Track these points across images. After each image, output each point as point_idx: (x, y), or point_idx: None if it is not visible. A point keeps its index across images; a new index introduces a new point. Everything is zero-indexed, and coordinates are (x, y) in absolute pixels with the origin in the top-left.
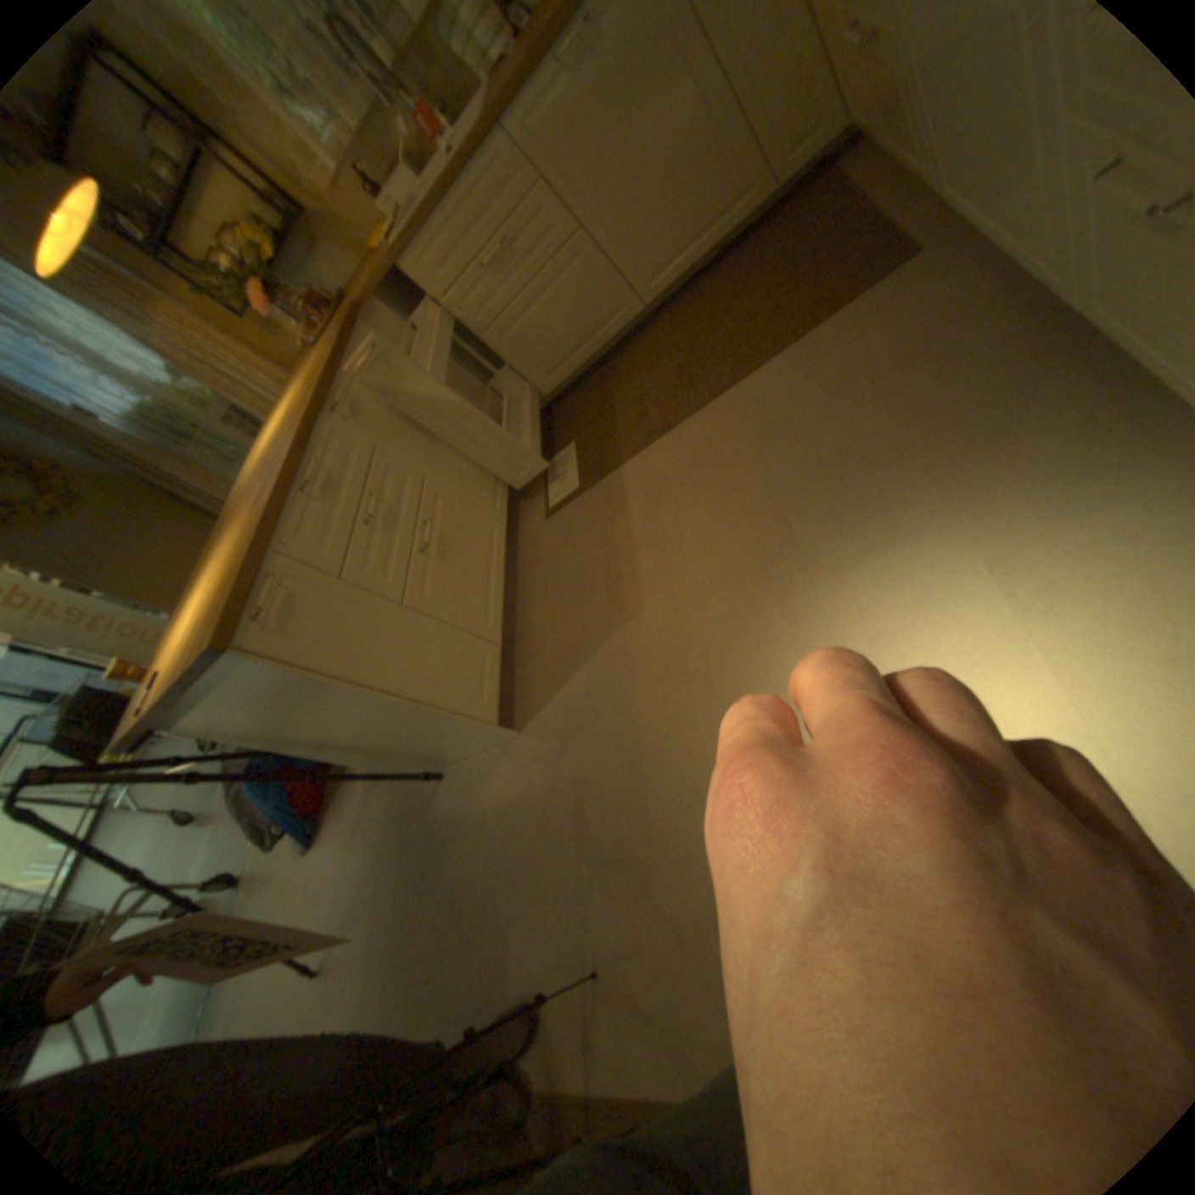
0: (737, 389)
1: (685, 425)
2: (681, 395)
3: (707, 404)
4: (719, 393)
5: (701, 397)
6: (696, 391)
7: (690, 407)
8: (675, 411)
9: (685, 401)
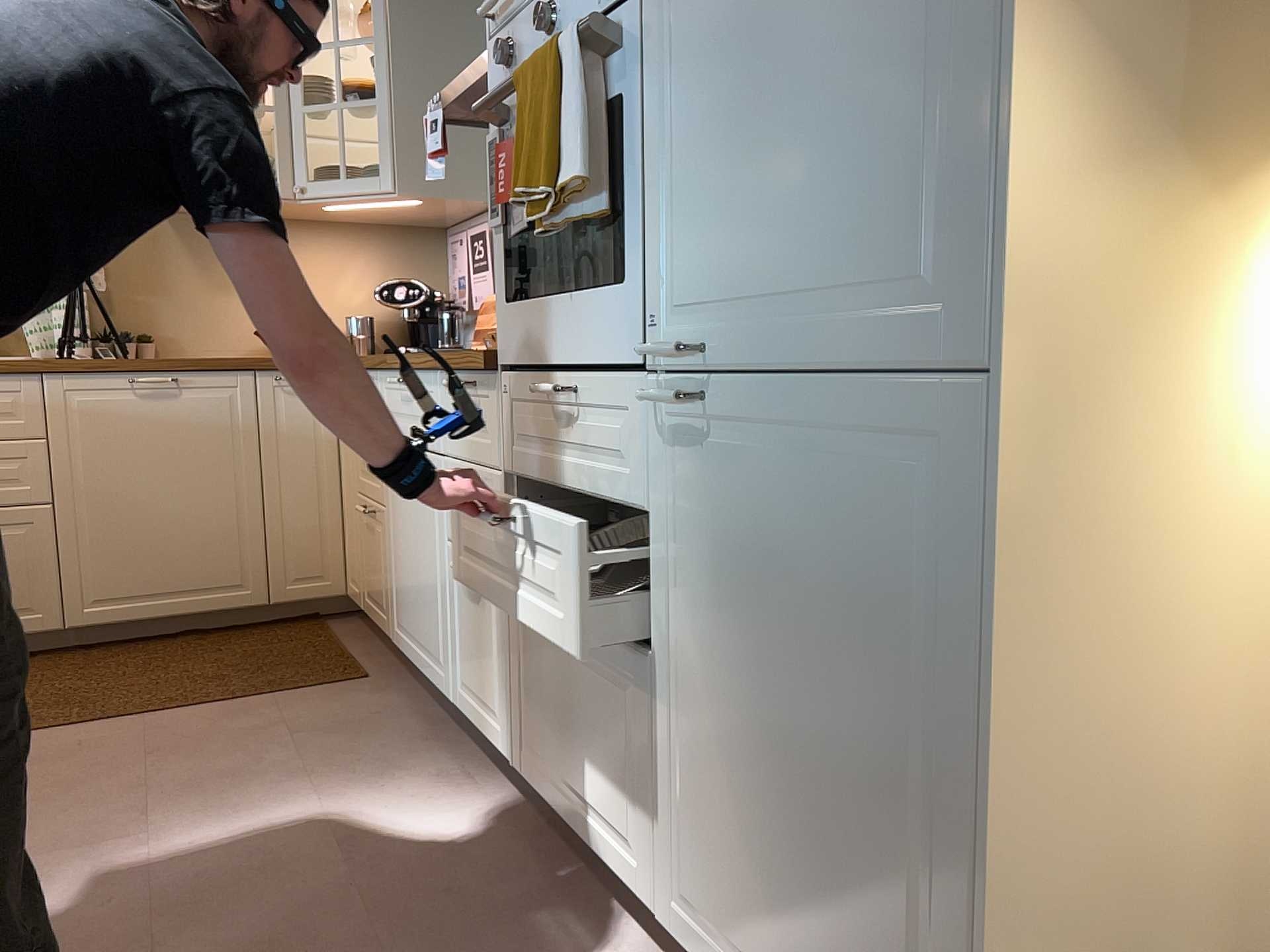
0: (139, 721)
1: (46, 736)
2: (57, 713)
3: (91, 724)
4: (113, 719)
5: (87, 718)
6: (82, 713)
7: (65, 723)
8: (38, 723)
9: (61, 718)
